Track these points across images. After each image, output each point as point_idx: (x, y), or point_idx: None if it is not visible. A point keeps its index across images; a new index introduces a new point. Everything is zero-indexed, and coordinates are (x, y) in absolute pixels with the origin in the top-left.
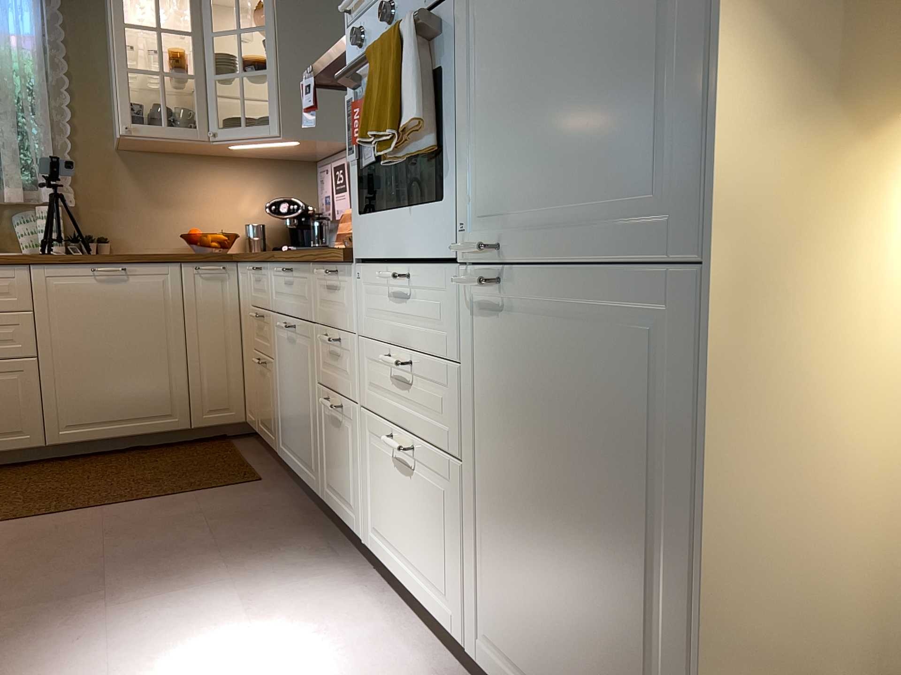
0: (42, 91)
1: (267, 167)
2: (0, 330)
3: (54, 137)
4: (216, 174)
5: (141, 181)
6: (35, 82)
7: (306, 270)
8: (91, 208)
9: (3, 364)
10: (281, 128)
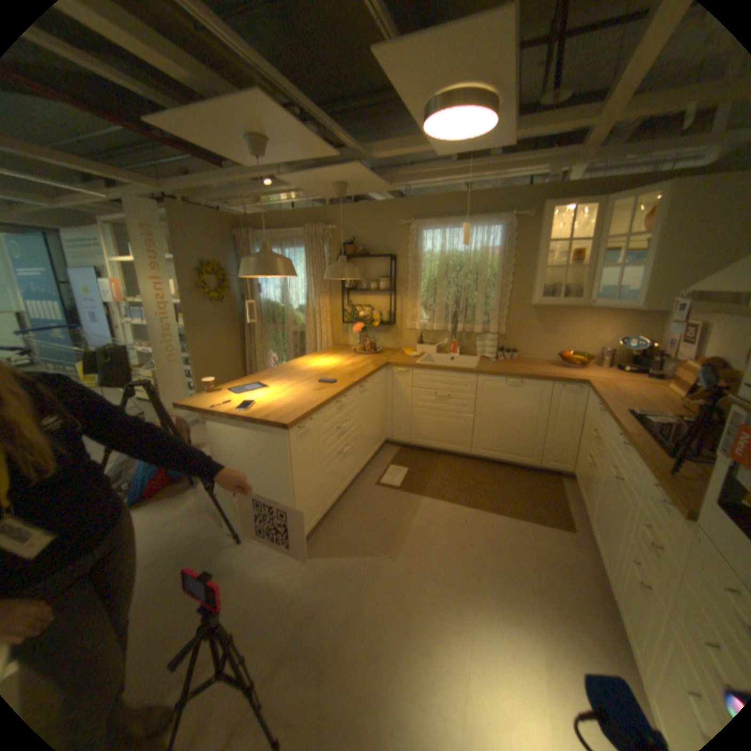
0: (499, 277)
1: (627, 311)
2: (461, 401)
3: (501, 298)
4: (588, 316)
5: (541, 320)
6: (496, 271)
7: (644, 463)
8: (512, 334)
9: (460, 416)
10: (647, 304)
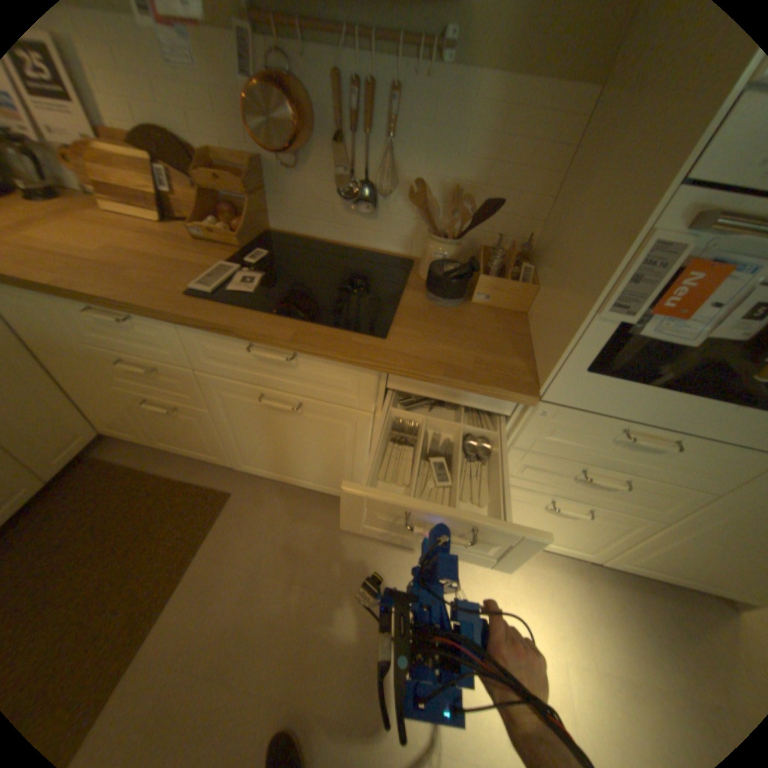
0: None
1: None
2: None
3: None
4: None
5: None
6: None
7: (357, 369)
8: None
9: None
10: None
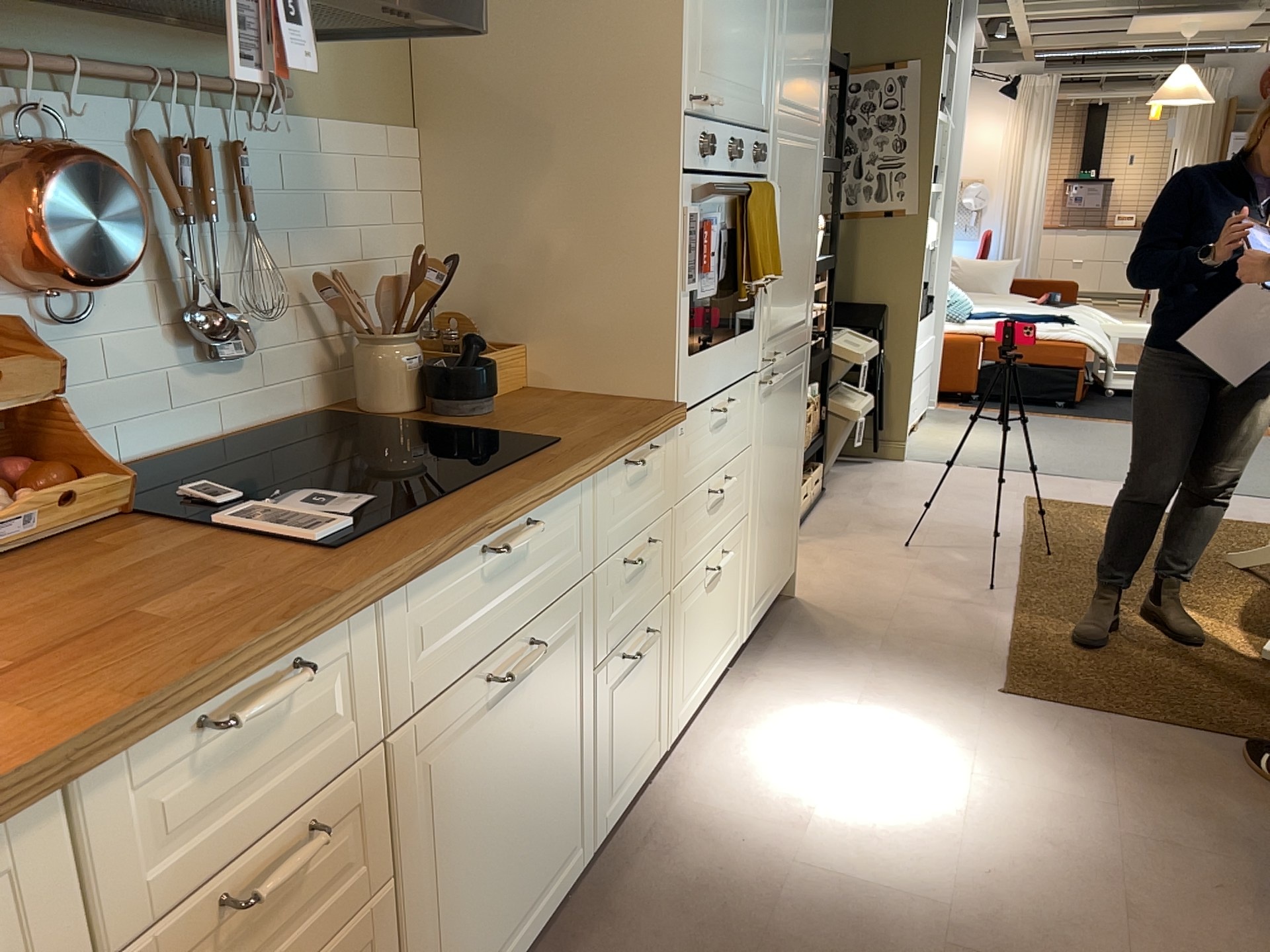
0: None
1: None
2: None
3: None
4: None
5: None
6: None
7: (579, 490)
8: None
9: None
10: None
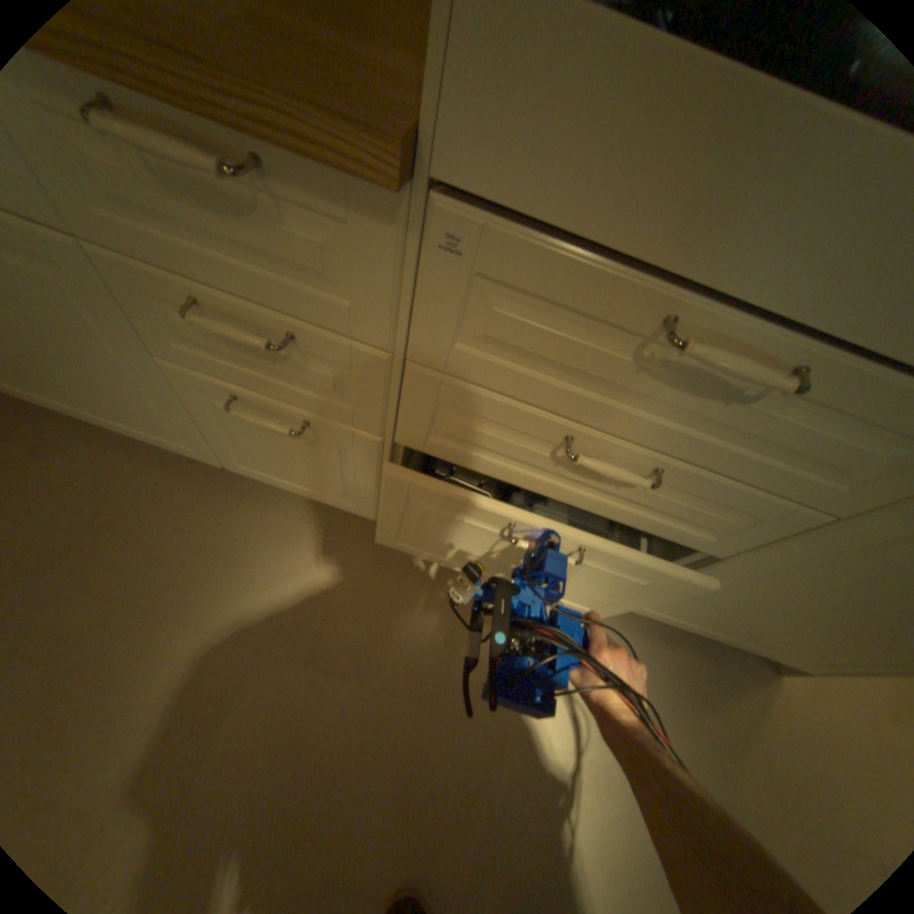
0: None
1: None
2: None
3: None
4: None
5: None
6: None
7: None
8: None
9: None
10: None
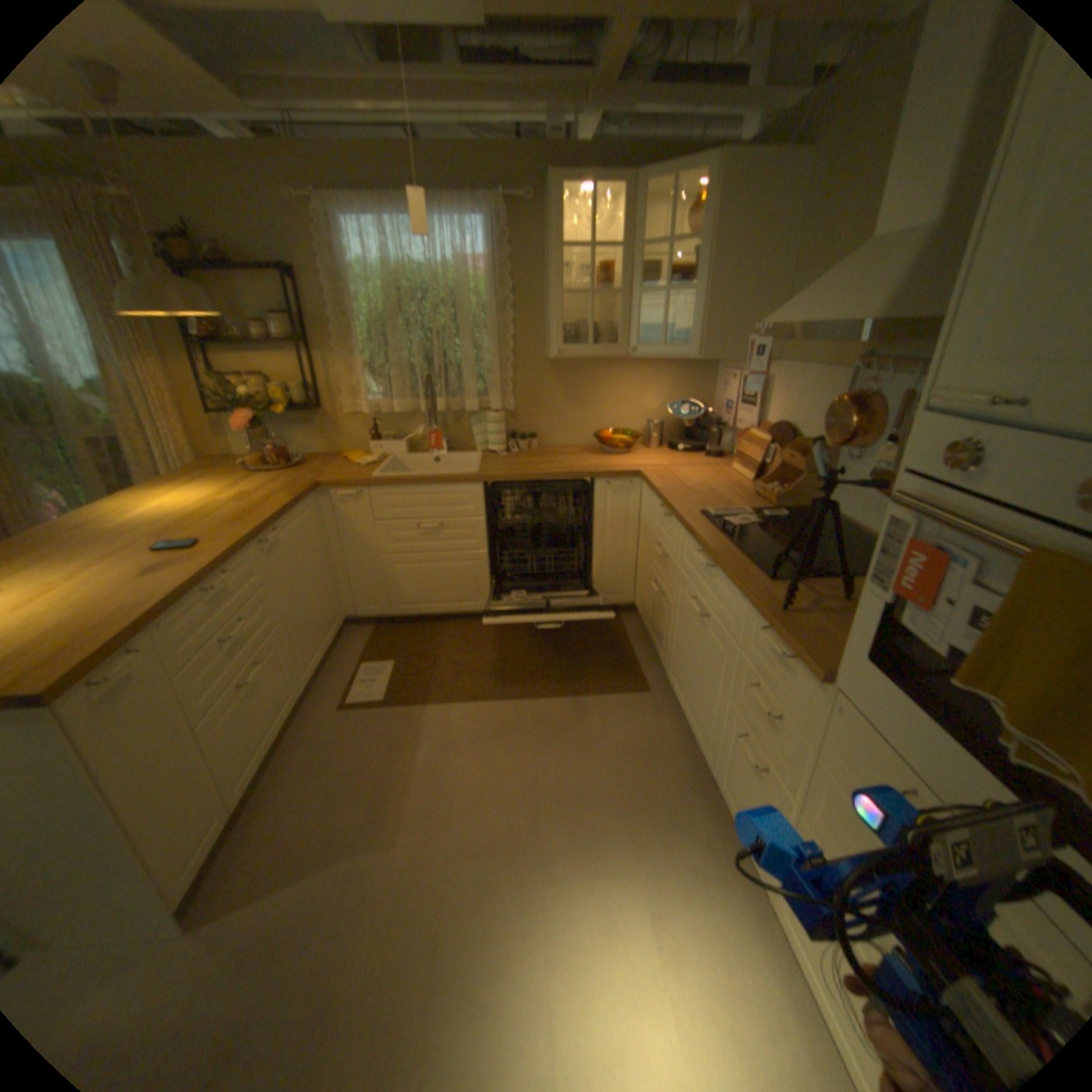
0: (492, 313)
1: (671, 365)
2: (463, 531)
3: (500, 351)
4: (625, 374)
5: (564, 384)
6: (486, 303)
7: (739, 594)
8: (525, 410)
9: (465, 555)
10: (701, 352)
